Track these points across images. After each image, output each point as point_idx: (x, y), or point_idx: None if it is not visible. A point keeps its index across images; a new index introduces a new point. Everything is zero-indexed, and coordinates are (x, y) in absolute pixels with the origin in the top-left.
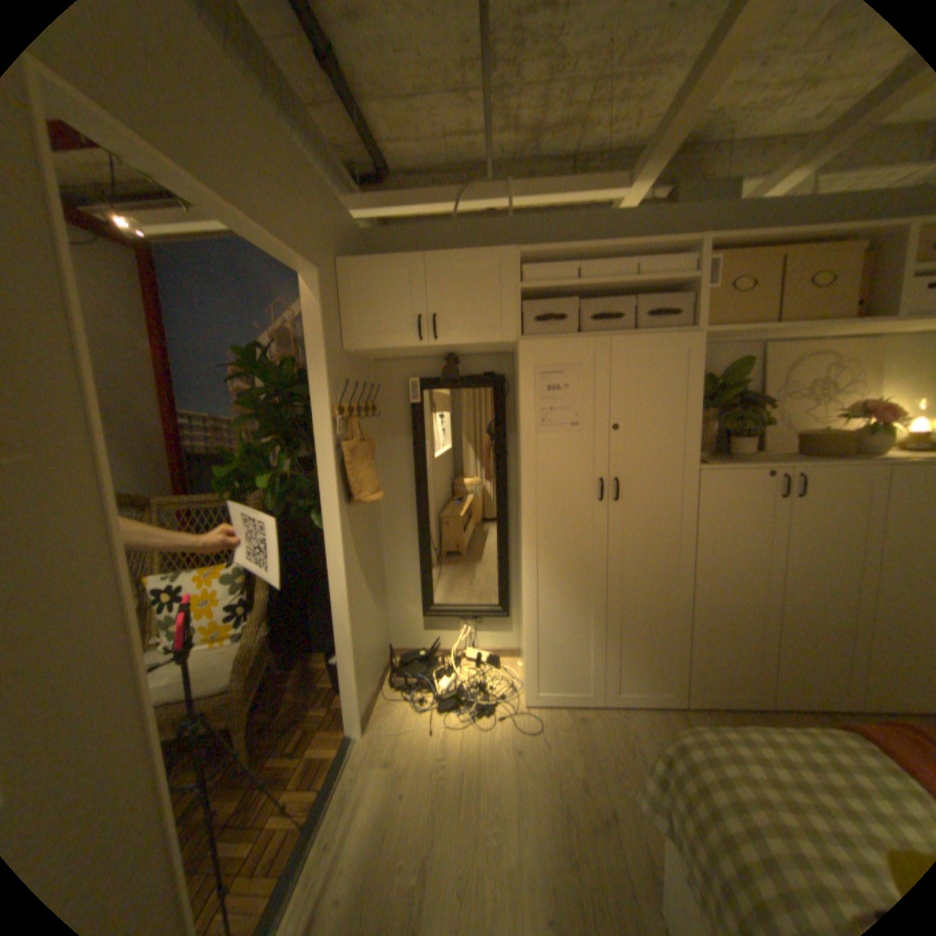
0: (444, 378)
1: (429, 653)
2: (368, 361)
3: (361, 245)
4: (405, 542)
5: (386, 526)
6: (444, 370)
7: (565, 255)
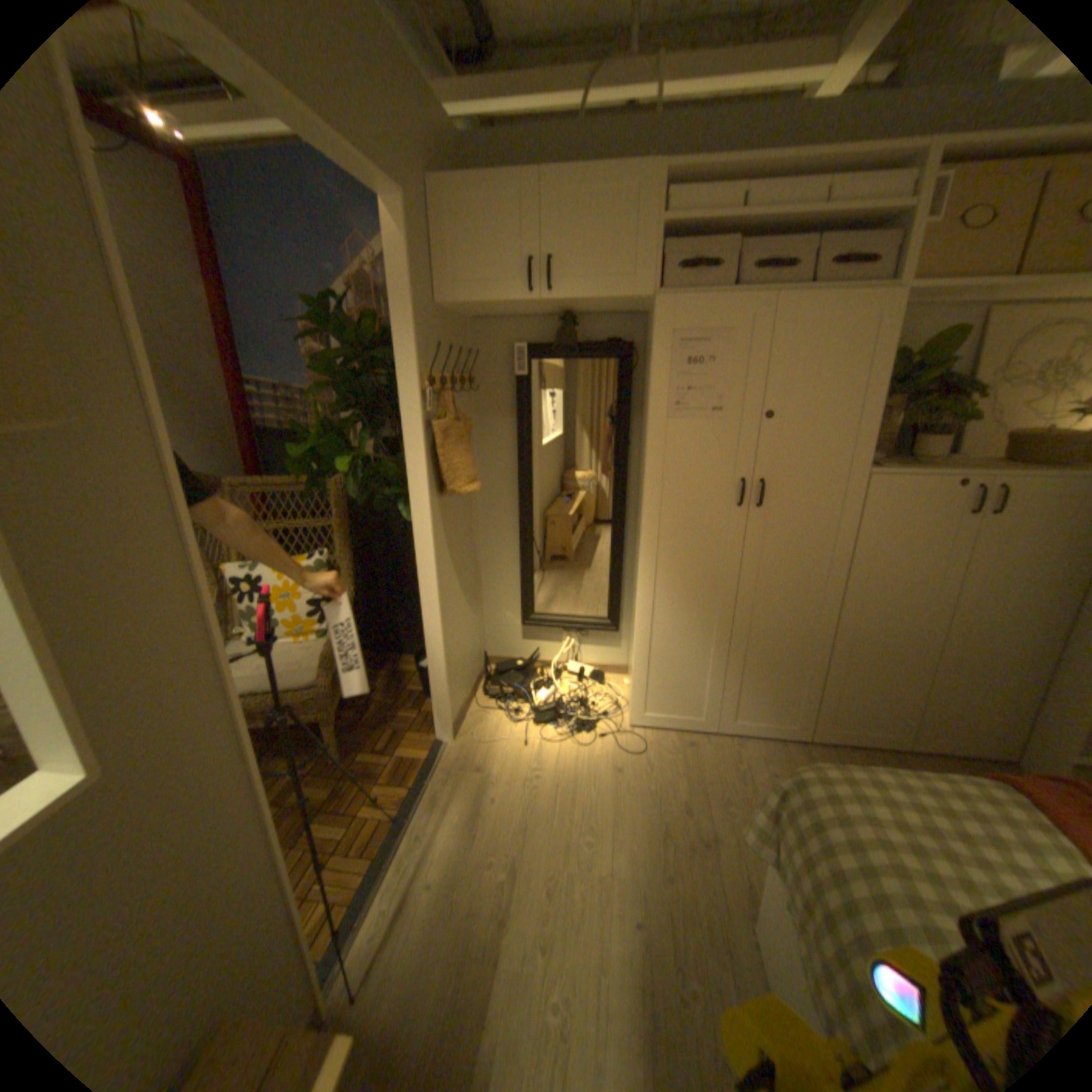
0: (558, 344)
1: (528, 663)
2: (465, 320)
3: (457, 157)
4: (505, 543)
5: (484, 524)
6: (559, 333)
7: (729, 172)
